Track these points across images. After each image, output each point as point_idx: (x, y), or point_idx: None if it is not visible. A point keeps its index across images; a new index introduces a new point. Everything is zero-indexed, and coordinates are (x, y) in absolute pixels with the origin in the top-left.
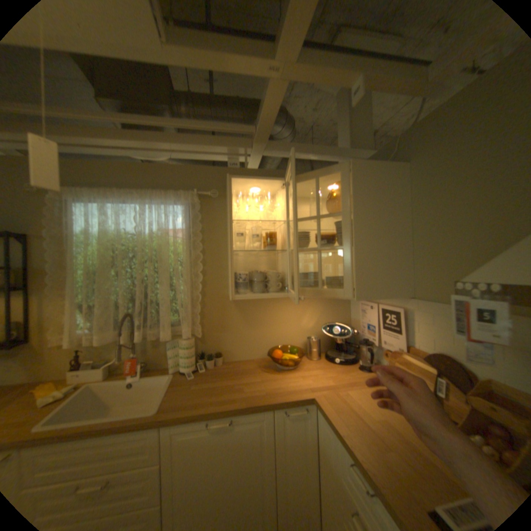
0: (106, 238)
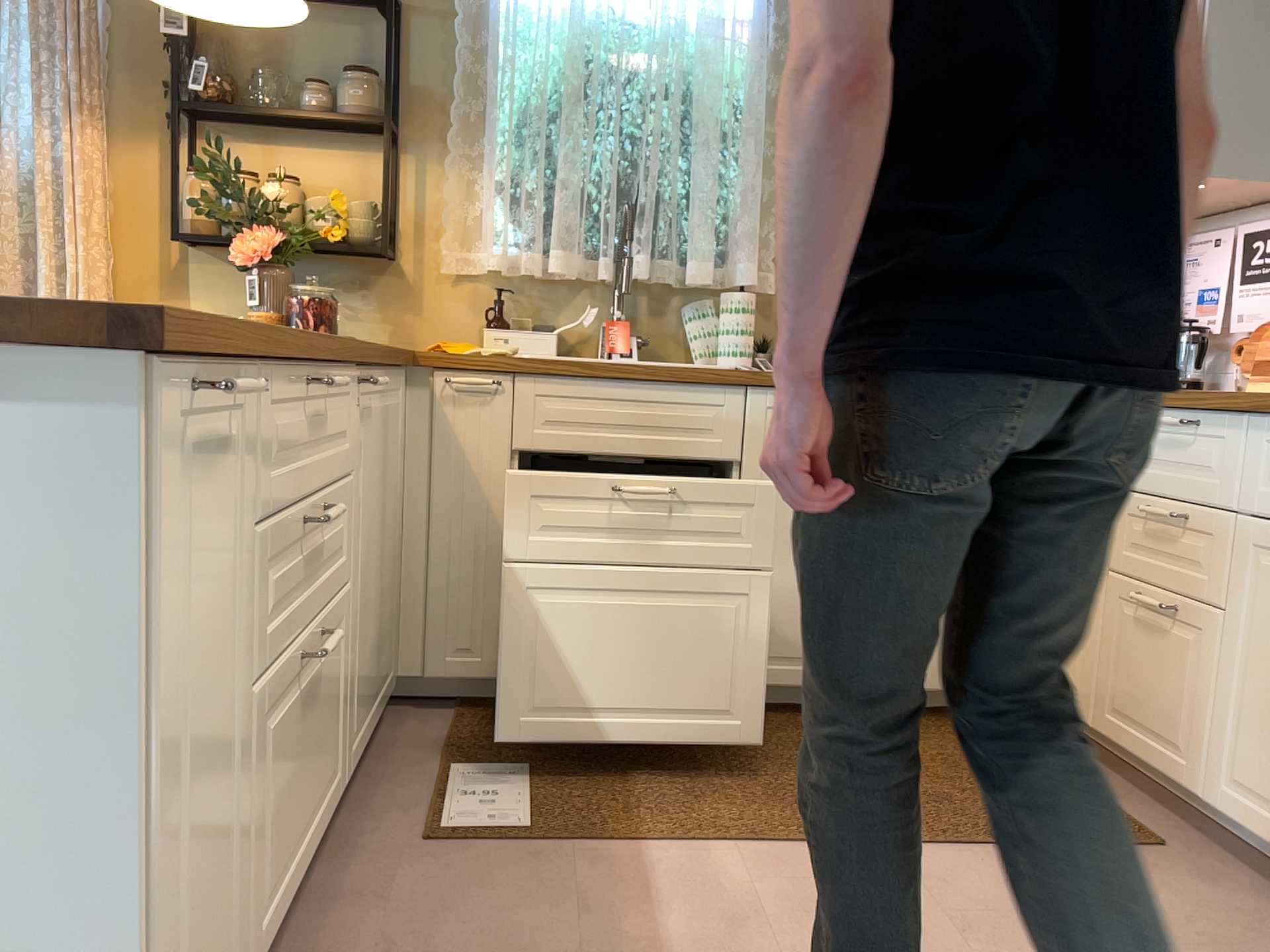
0: (581, 24)
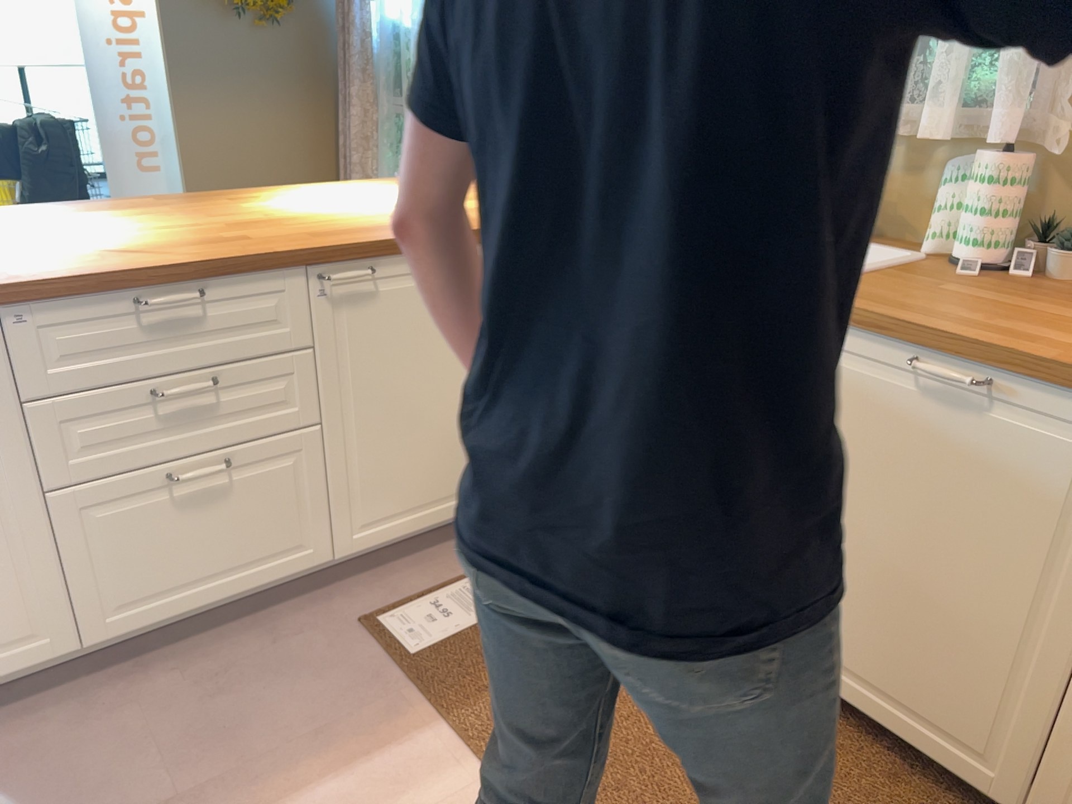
0: None
